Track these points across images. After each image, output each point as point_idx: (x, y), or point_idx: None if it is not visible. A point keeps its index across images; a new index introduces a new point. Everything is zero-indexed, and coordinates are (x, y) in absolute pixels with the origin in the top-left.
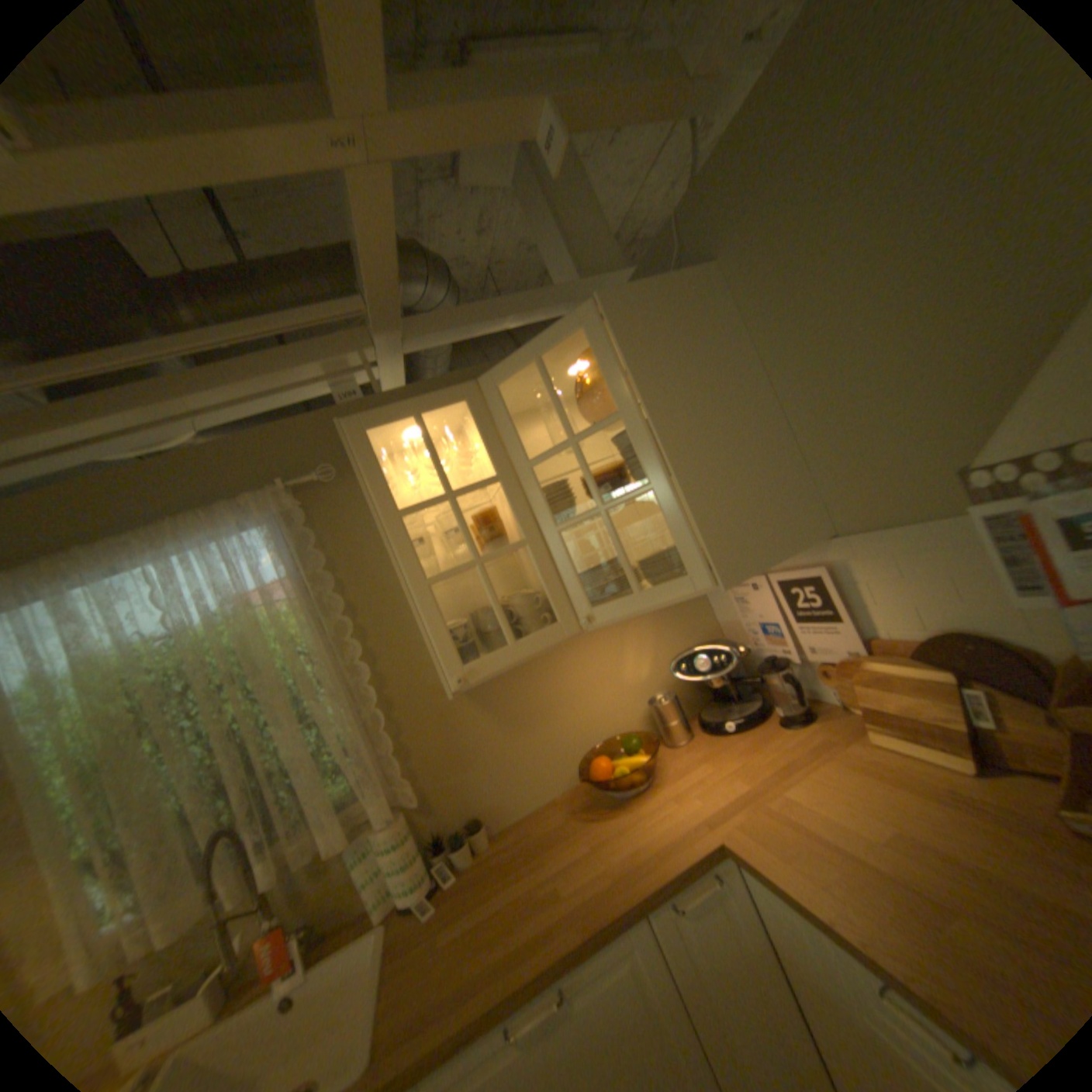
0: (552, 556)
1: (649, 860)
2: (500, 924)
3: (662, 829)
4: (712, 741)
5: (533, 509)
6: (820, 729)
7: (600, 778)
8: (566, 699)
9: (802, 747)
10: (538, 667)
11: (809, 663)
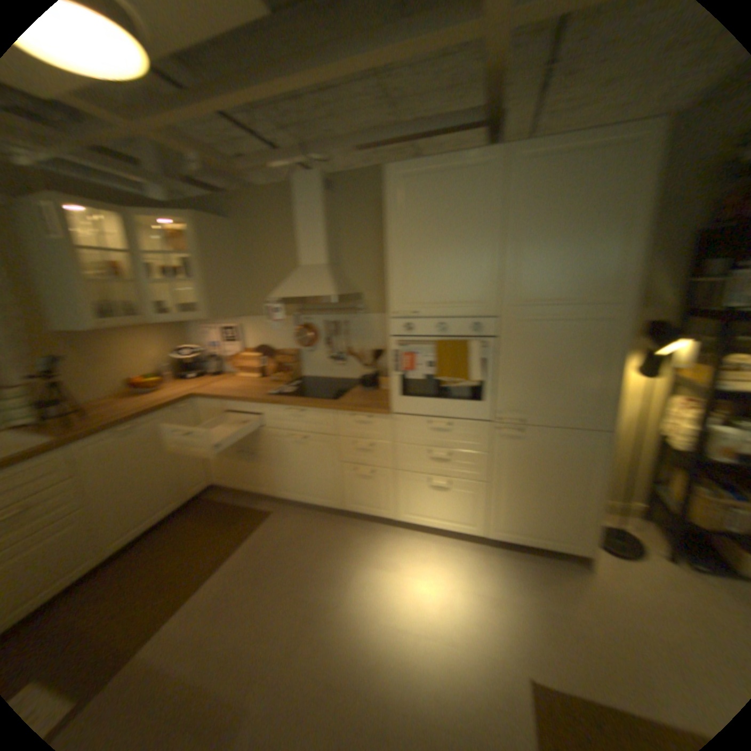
0: (134, 292)
1: (158, 400)
2: (90, 419)
3: (161, 396)
4: (178, 382)
5: (130, 271)
6: (218, 377)
7: (130, 385)
8: (110, 358)
9: (212, 380)
10: (98, 341)
11: (219, 359)
